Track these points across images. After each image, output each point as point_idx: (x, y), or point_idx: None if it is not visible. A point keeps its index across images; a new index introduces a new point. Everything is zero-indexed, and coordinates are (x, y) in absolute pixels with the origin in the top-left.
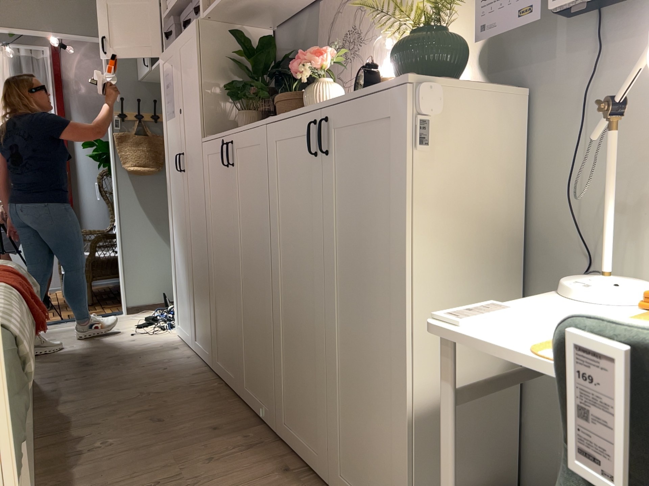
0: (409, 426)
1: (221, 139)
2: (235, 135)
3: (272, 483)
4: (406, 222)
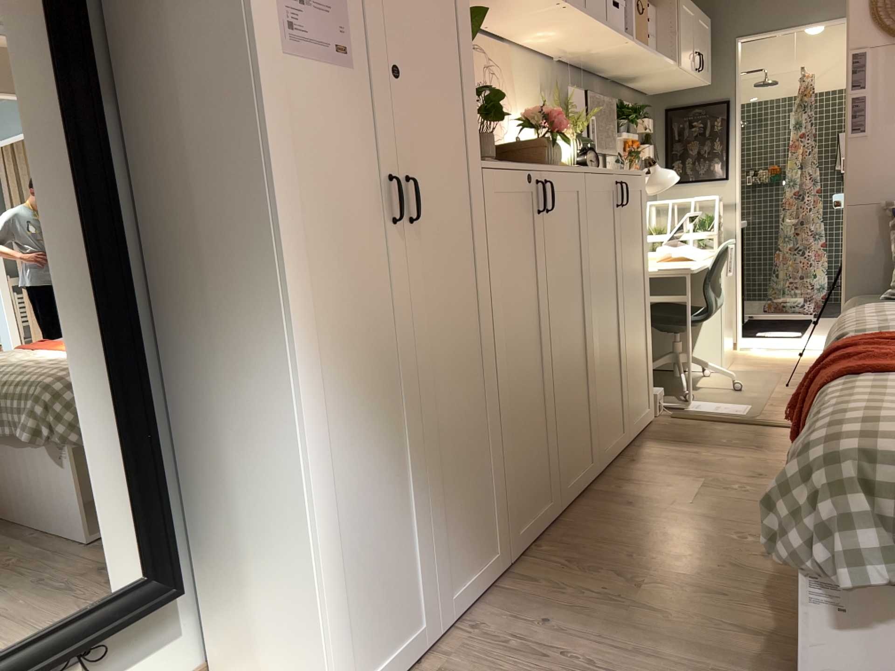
0: (648, 340)
1: (524, 170)
2: (548, 171)
3: (646, 460)
4: (644, 239)
